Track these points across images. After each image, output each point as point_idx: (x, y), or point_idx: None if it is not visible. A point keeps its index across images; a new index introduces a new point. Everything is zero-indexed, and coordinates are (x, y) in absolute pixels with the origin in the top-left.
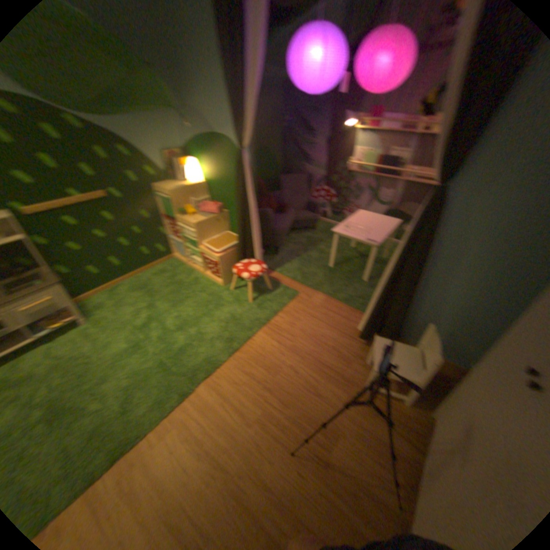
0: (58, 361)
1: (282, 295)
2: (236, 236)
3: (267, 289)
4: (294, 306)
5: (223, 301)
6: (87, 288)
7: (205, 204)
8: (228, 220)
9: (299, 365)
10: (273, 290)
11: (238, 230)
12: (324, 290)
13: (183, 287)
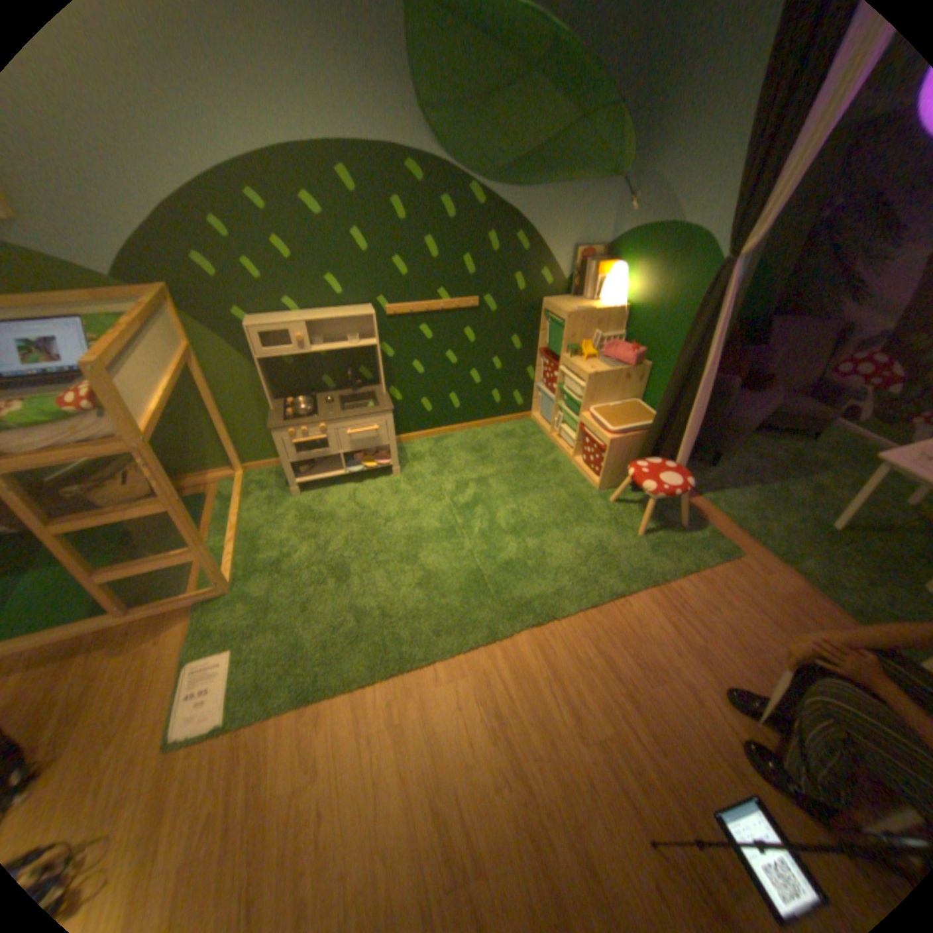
0: (358, 511)
1: (706, 544)
2: (649, 411)
3: (677, 523)
4: (726, 574)
5: (590, 513)
6: (410, 428)
7: (613, 345)
8: (642, 380)
9: (709, 691)
10: (689, 529)
11: (662, 402)
12: (807, 570)
13: (531, 468)
